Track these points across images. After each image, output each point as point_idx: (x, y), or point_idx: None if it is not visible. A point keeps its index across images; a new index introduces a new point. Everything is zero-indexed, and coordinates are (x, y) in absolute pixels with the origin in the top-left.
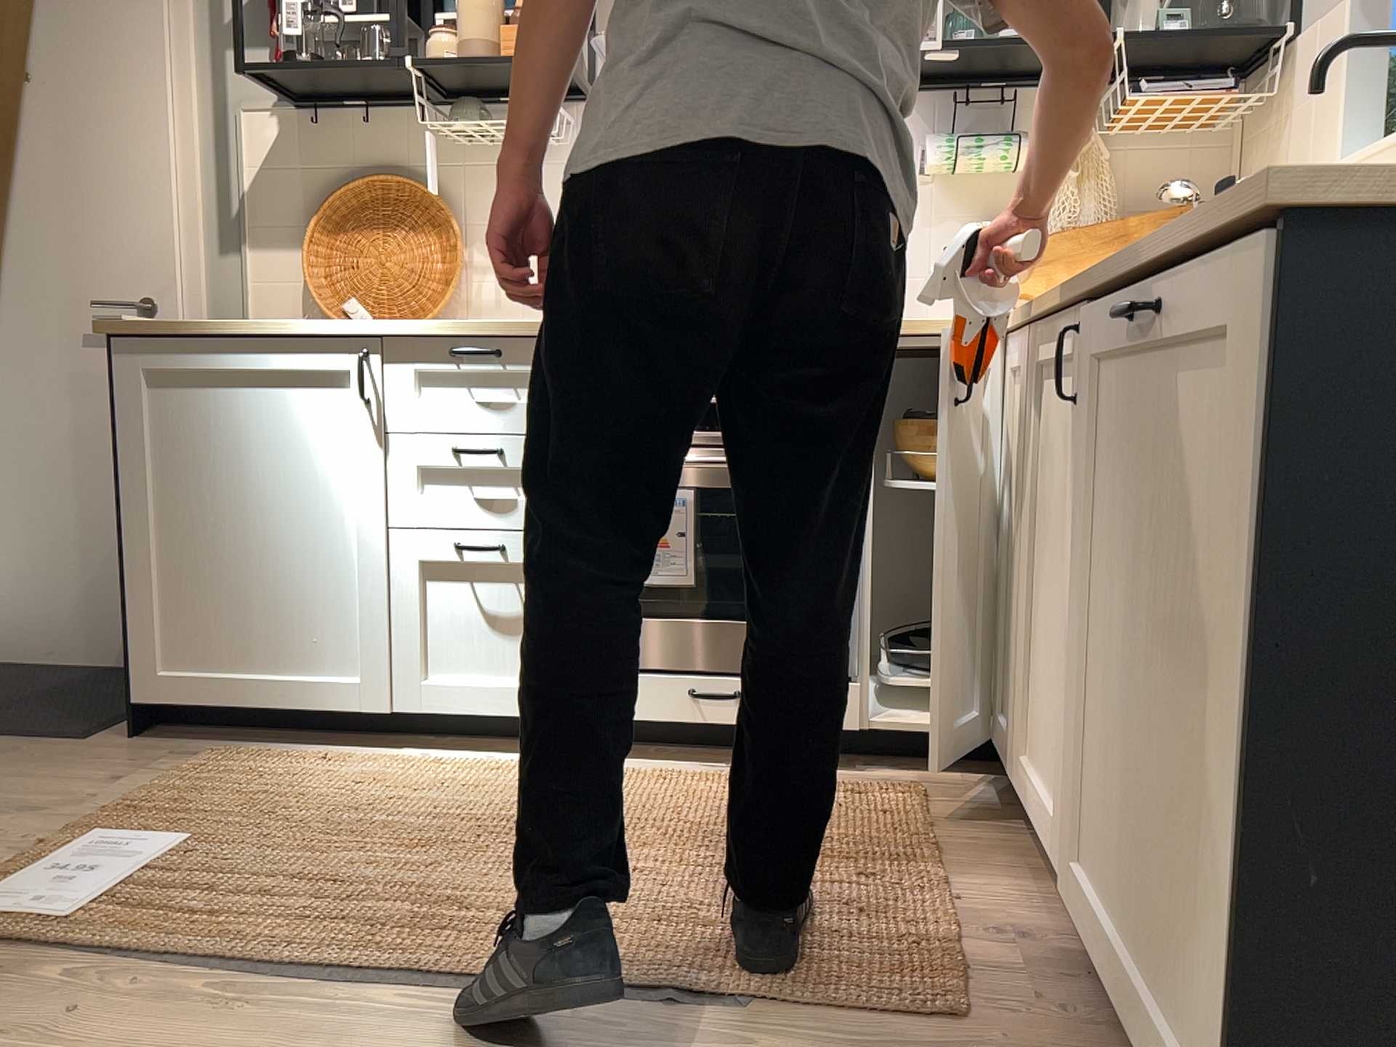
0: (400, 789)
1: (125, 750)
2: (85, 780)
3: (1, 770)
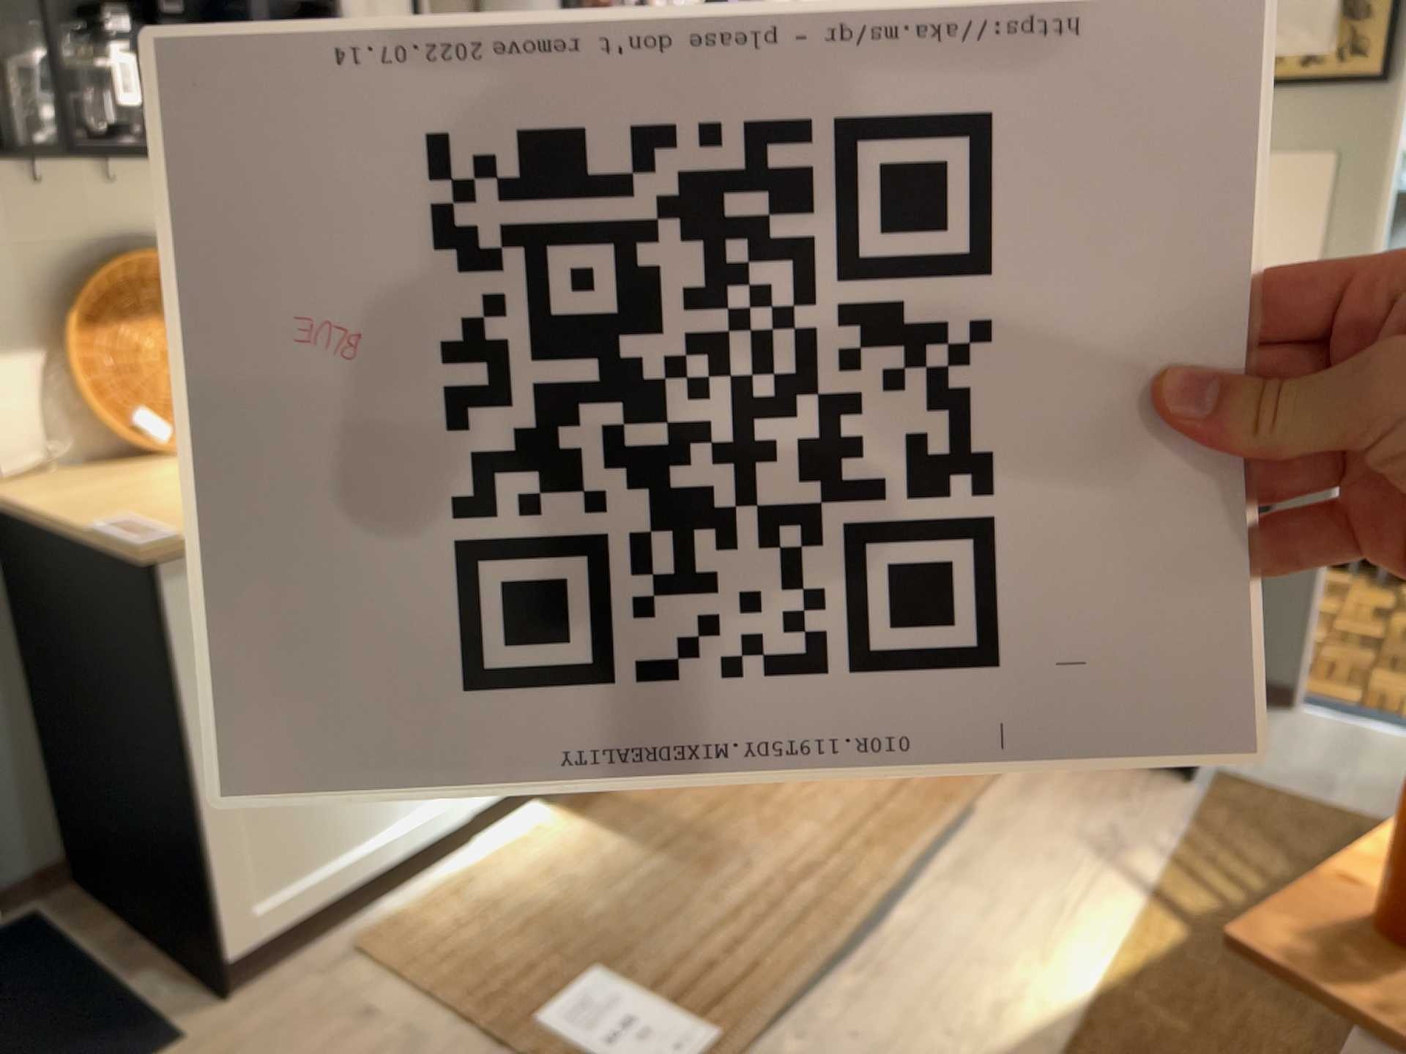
0: (580, 856)
1: (263, 1008)
2: (337, 1039)
3: None
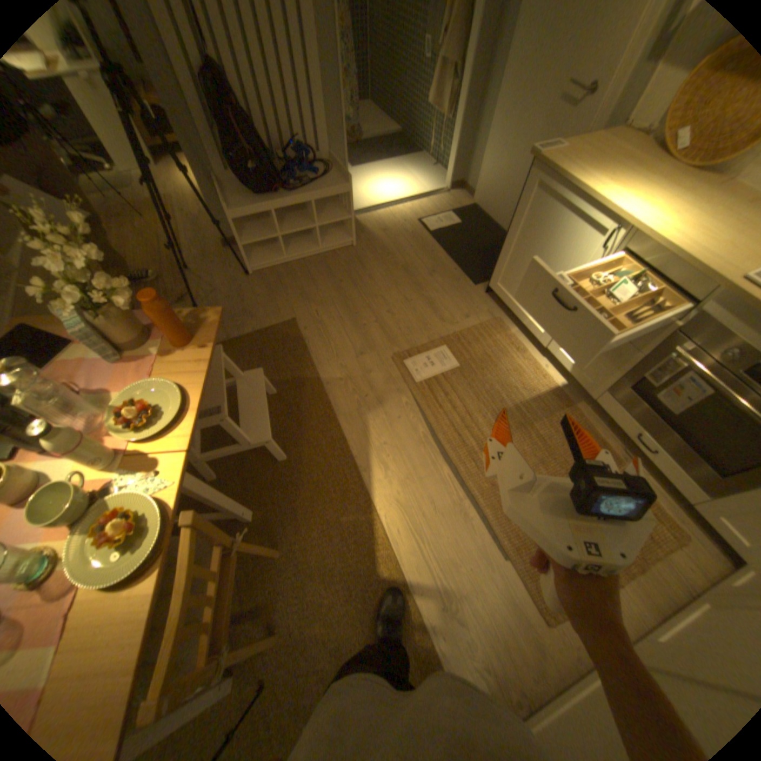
0: (523, 382)
1: (480, 299)
2: (462, 310)
3: (450, 290)
